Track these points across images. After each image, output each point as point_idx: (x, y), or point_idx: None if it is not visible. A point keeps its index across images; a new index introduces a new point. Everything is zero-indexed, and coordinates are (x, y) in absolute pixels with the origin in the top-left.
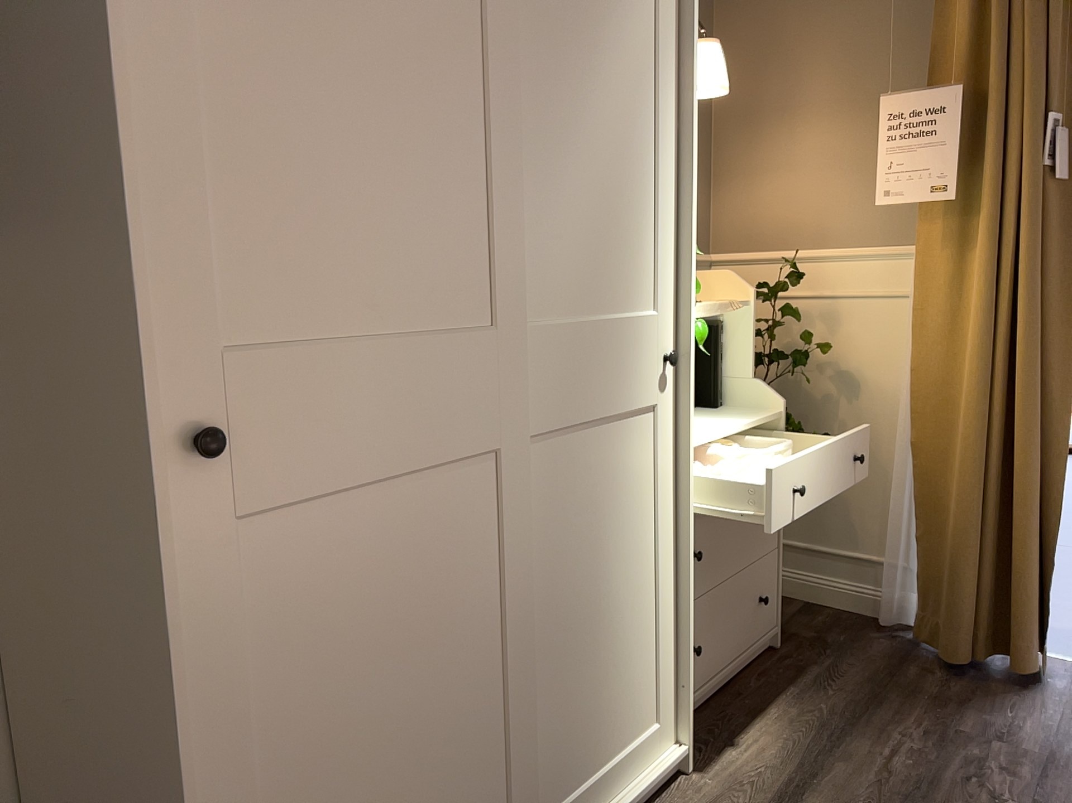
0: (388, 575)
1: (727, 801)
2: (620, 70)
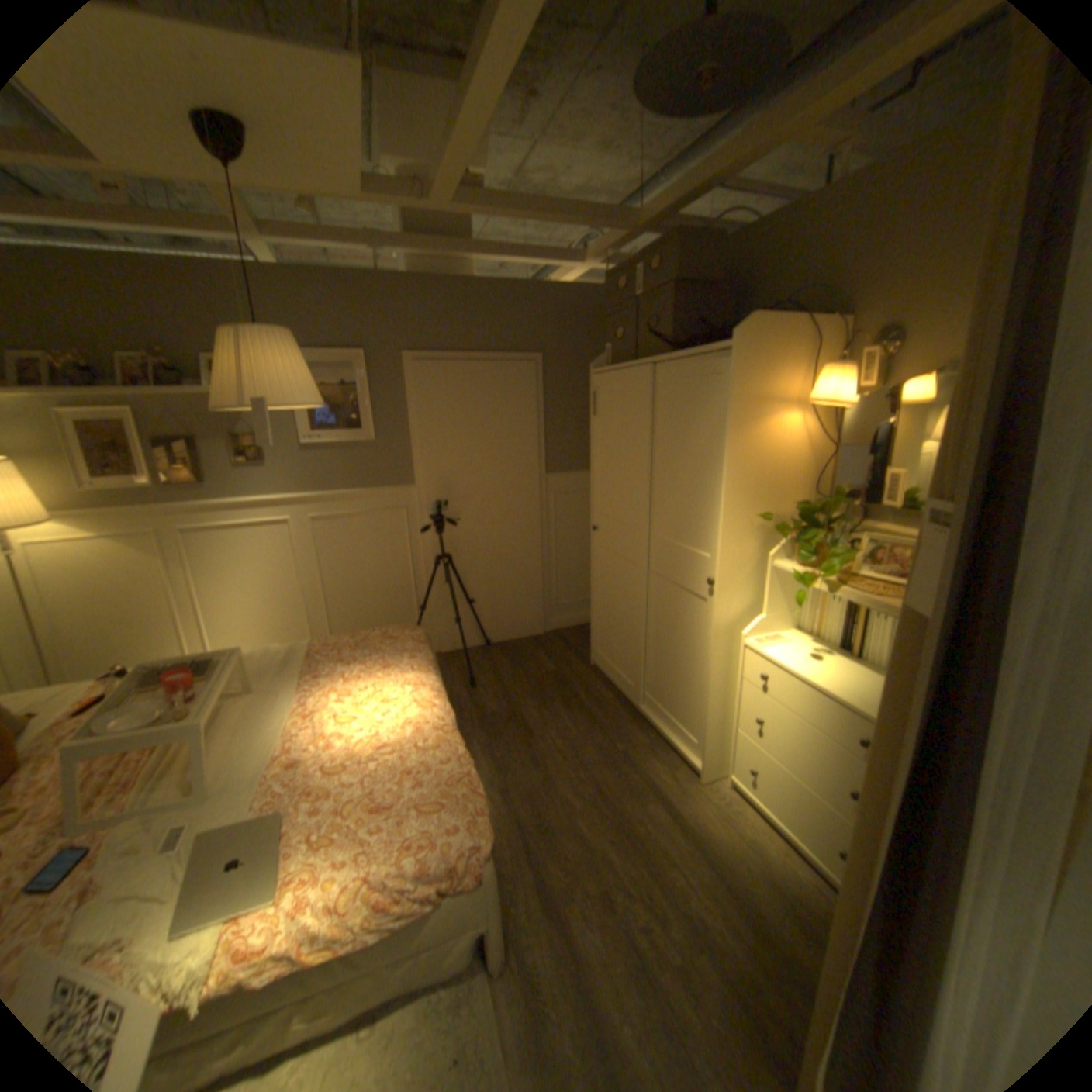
0: (616, 579)
1: (677, 788)
2: (697, 445)
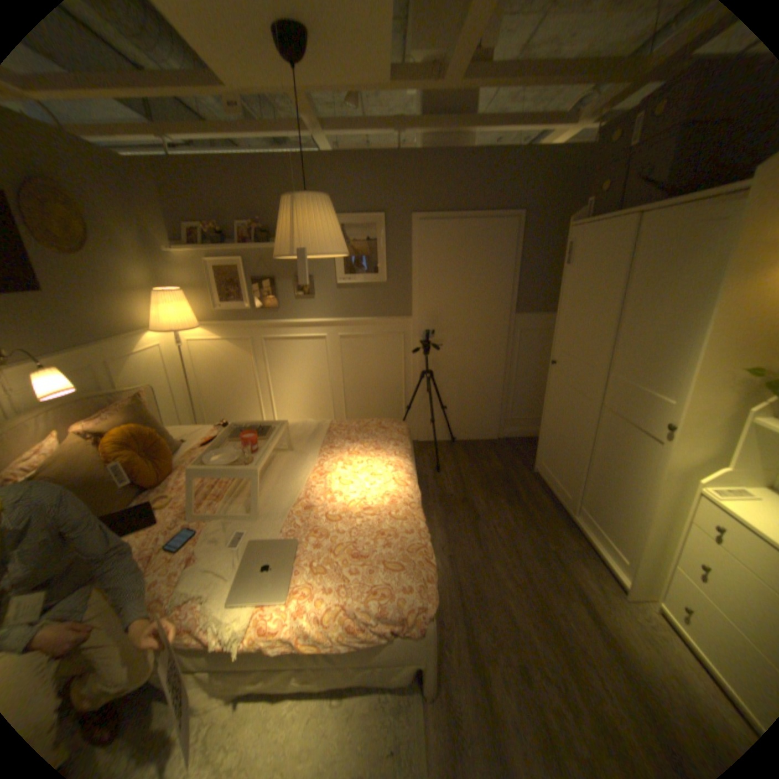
0: (569, 407)
1: (604, 597)
2: (680, 292)
